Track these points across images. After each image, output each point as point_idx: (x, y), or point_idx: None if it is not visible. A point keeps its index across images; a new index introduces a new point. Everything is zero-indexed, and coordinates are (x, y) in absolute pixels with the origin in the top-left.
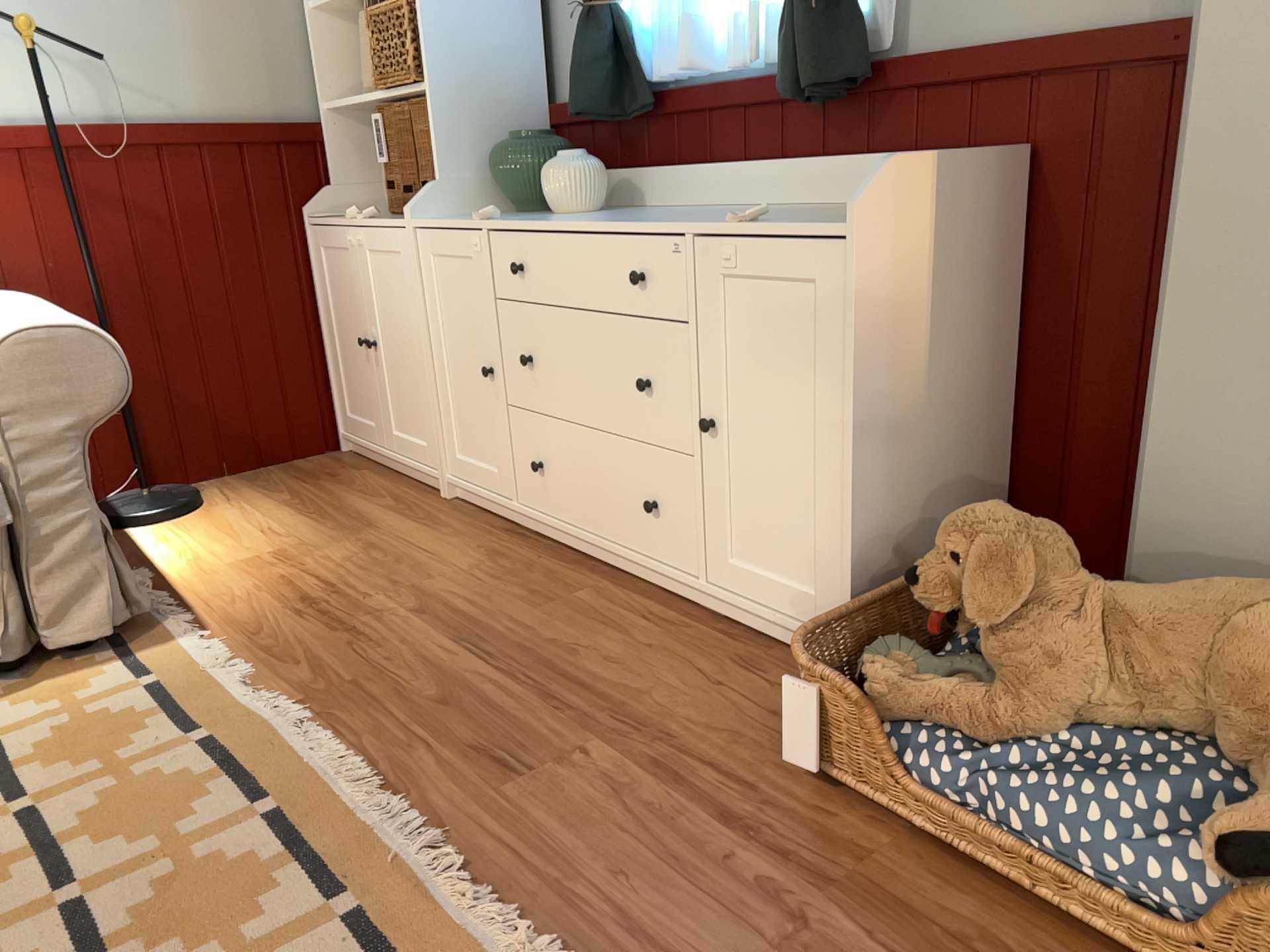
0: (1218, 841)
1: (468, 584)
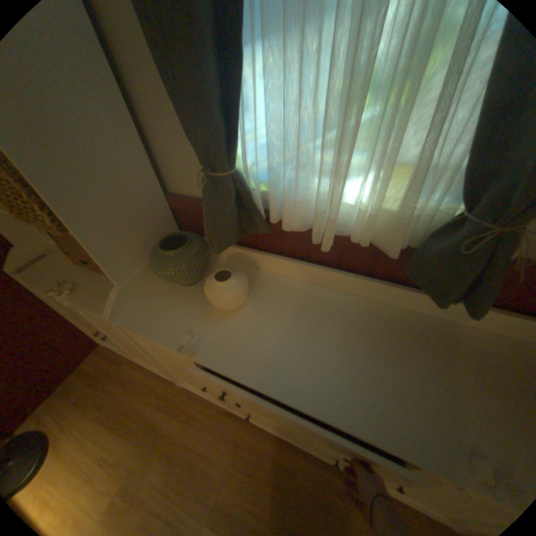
0: None
1: (242, 491)
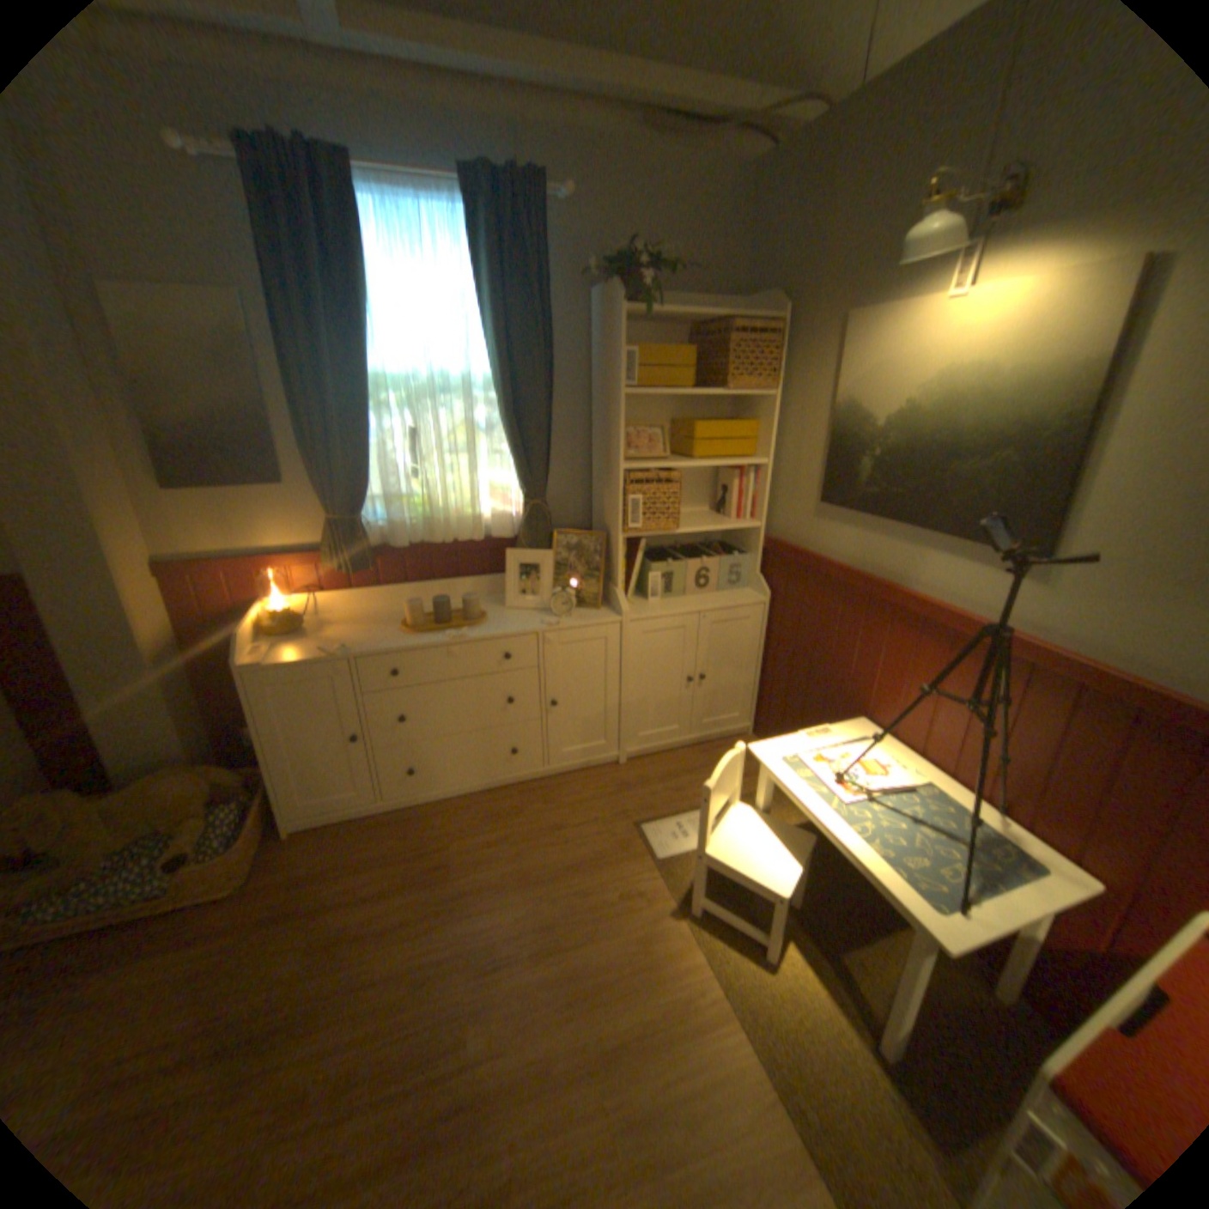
0: (160, 870)
1: None
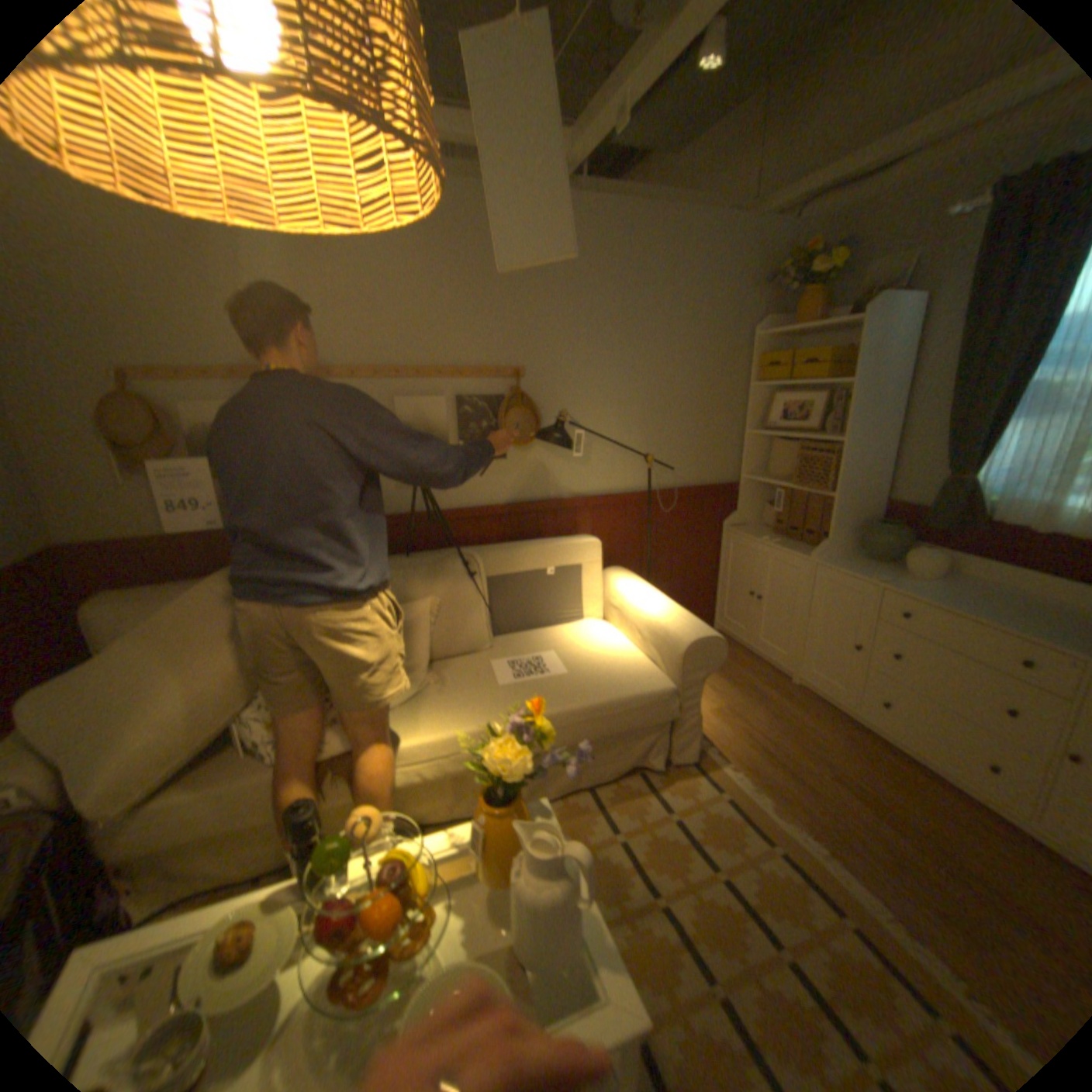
0: None
1: (853, 766)
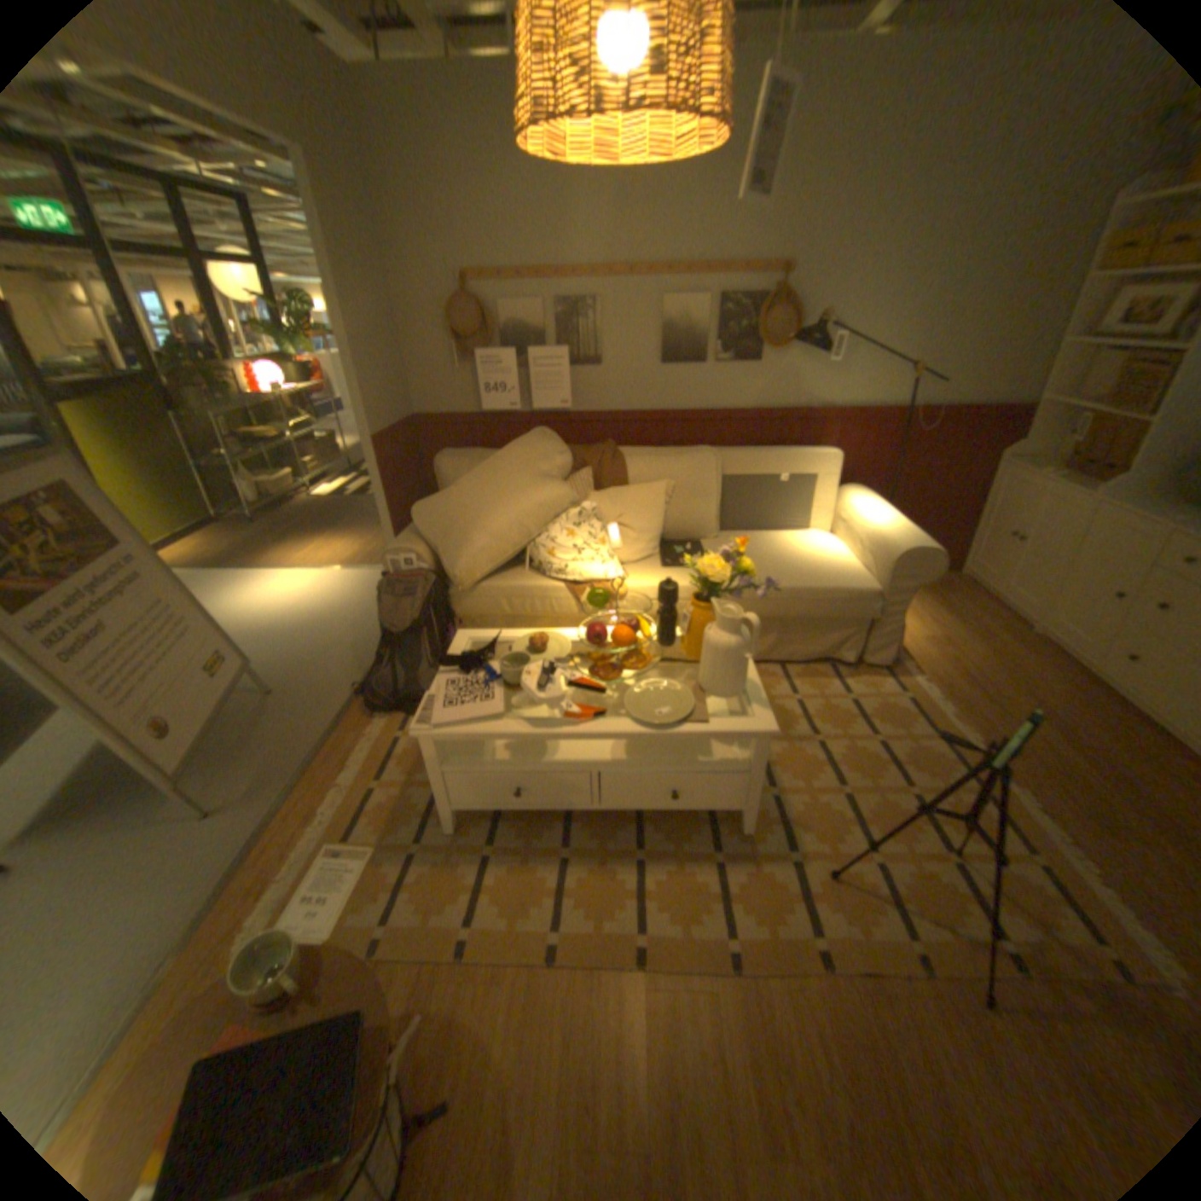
0: None
1: (1064, 706)
